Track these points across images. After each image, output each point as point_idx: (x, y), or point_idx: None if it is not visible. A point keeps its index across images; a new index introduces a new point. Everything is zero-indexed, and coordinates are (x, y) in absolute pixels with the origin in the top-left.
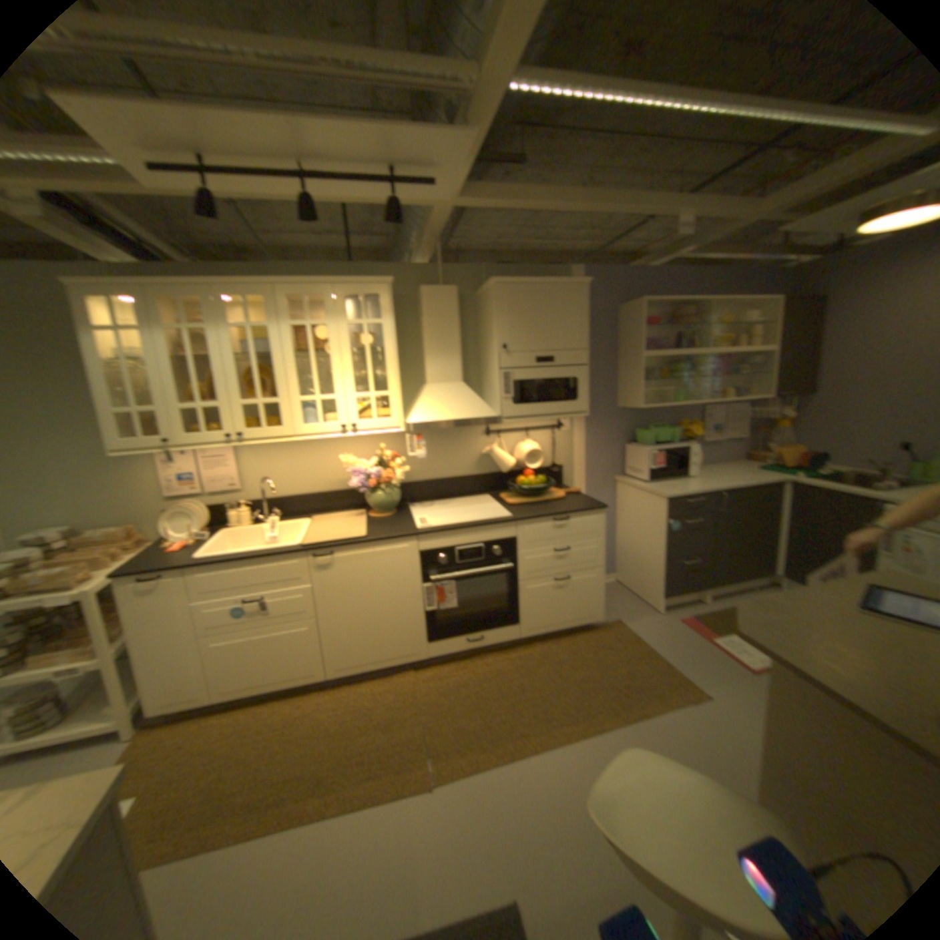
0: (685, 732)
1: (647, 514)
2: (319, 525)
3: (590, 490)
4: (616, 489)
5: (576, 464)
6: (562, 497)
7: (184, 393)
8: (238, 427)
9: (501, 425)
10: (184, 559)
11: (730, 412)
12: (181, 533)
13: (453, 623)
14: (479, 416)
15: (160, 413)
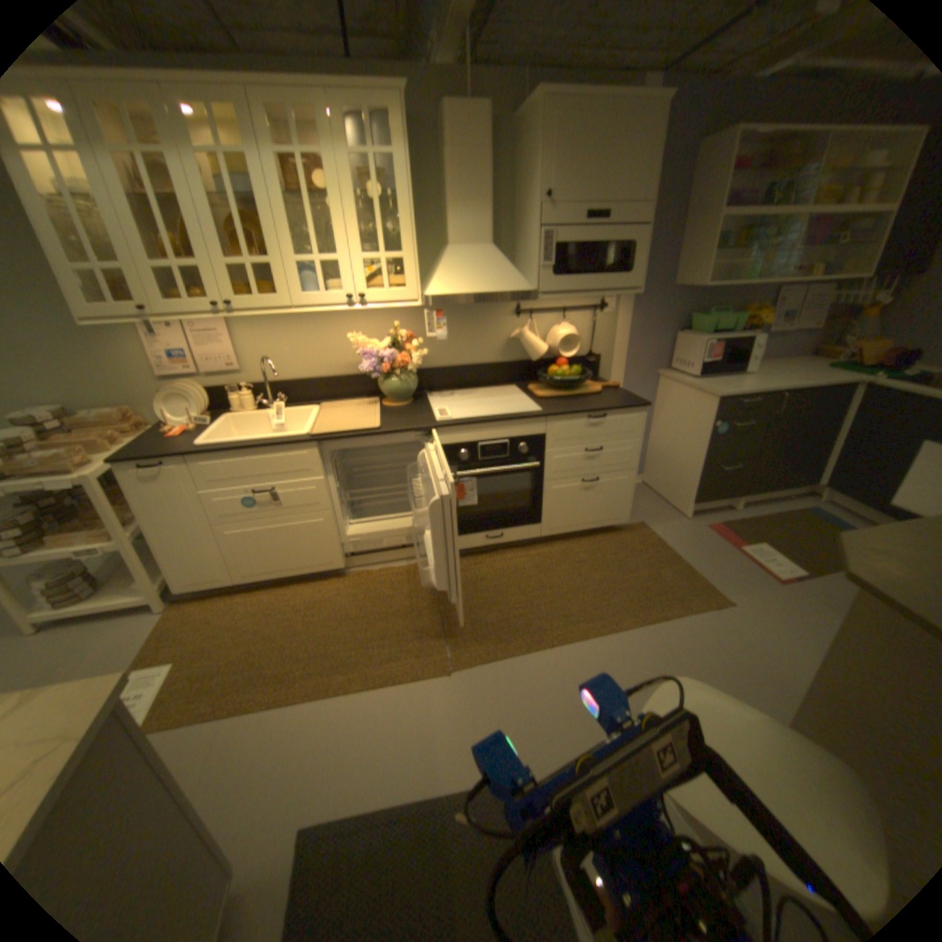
0: (705, 635)
1: (692, 414)
2: (331, 414)
3: (630, 385)
4: (658, 385)
5: (617, 354)
6: (599, 392)
7: (158, 249)
8: (228, 295)
9: (536, 304)
10: (188, 446)
11: (809, 295)
12: (183, 418)
13: (474, 521)
14: (512, 290)
15: (133, 275)
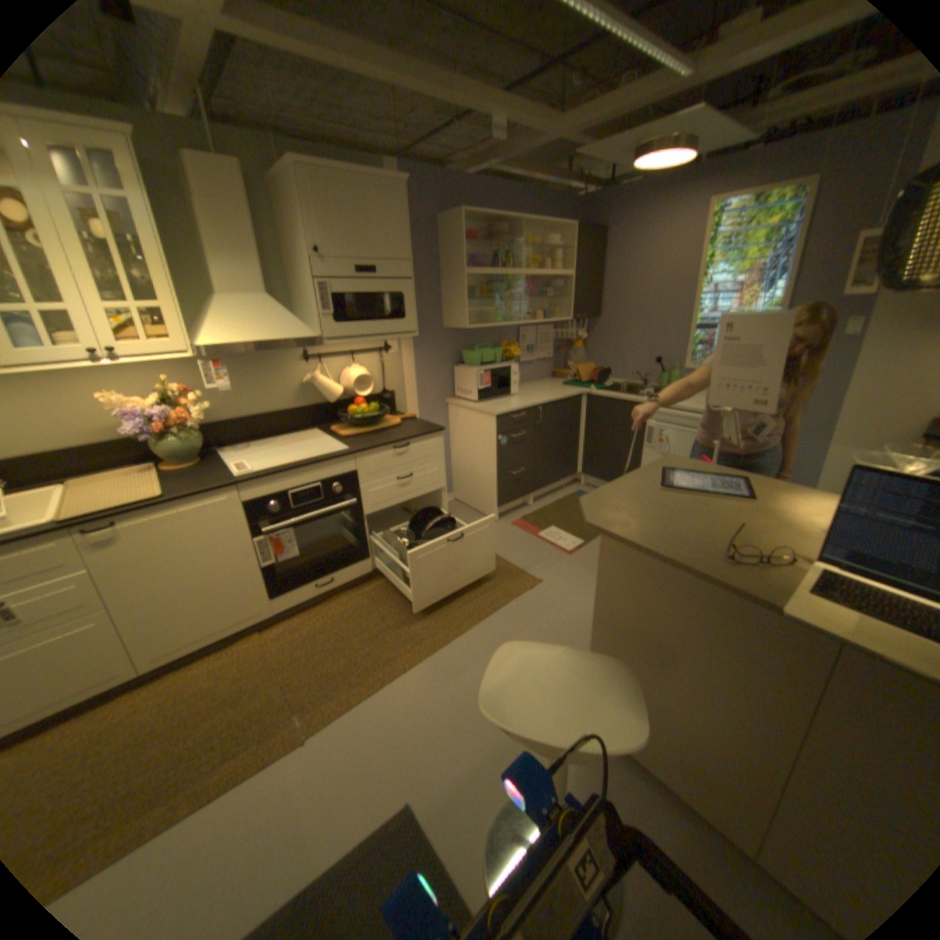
0: (525, 614)
1: (479, 434)
2: (83, 491)
3: (425, 416)
4: (448, 413)
5: (409, 389)
6: (399, 425)
7: None
8: None
9: (323, 349)
10: None
11: (539, 334)
12: None
13: (298, 573)
14: (296, 337)
15: None
